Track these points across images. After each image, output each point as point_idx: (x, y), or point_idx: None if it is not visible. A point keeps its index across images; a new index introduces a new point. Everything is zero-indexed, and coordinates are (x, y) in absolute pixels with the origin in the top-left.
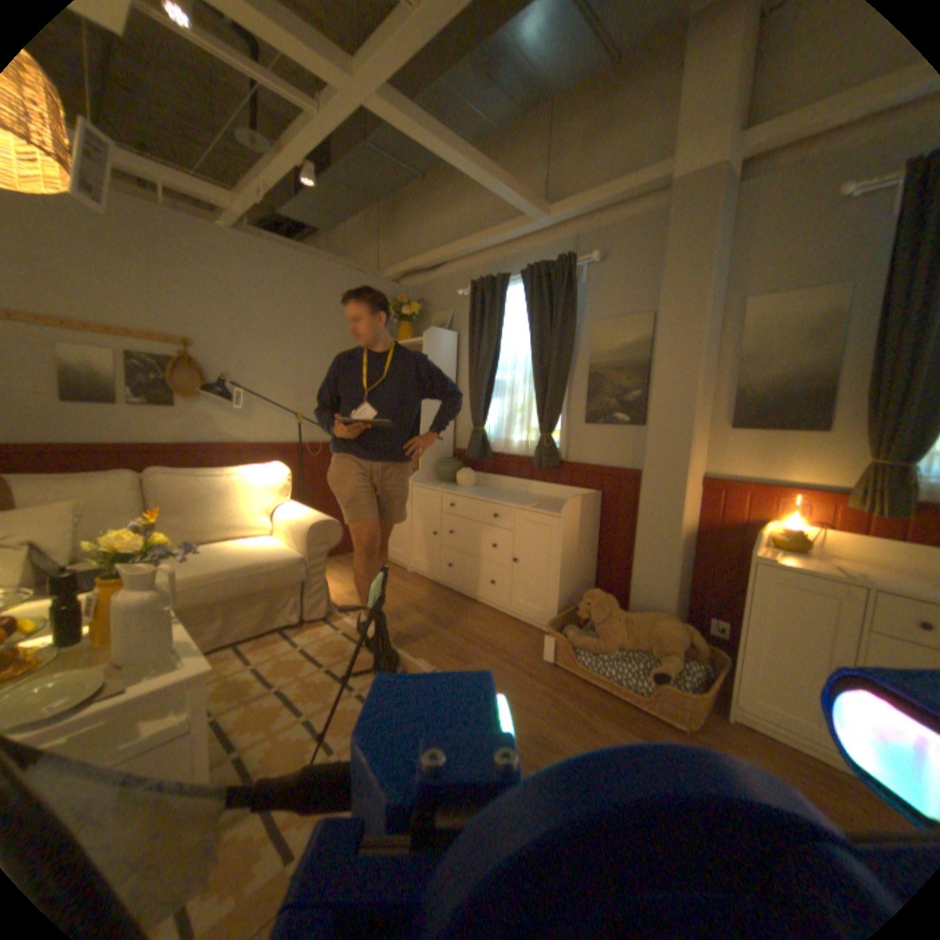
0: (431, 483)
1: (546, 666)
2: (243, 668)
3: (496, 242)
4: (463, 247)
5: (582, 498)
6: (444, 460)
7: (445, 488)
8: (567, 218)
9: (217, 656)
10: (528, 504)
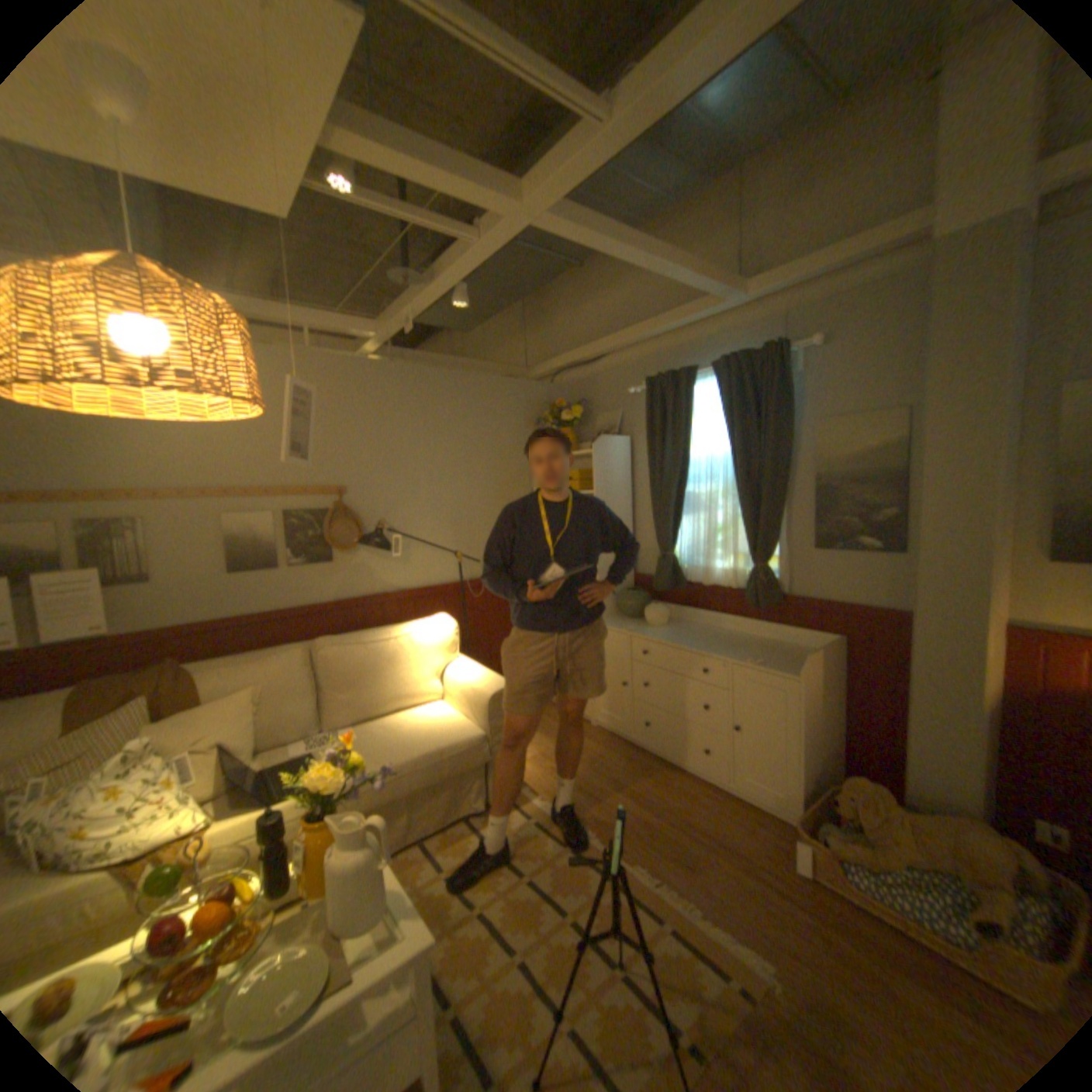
0: (613, 620)
1: (802, 880)
2: (437, 878)
3: (673, 327)
4: (630, 337)
5: (823, 651)
6: (627, 592)
7: (633, 630)
8: (768, 293)
9: (406, 858)
10: (748, 657)
